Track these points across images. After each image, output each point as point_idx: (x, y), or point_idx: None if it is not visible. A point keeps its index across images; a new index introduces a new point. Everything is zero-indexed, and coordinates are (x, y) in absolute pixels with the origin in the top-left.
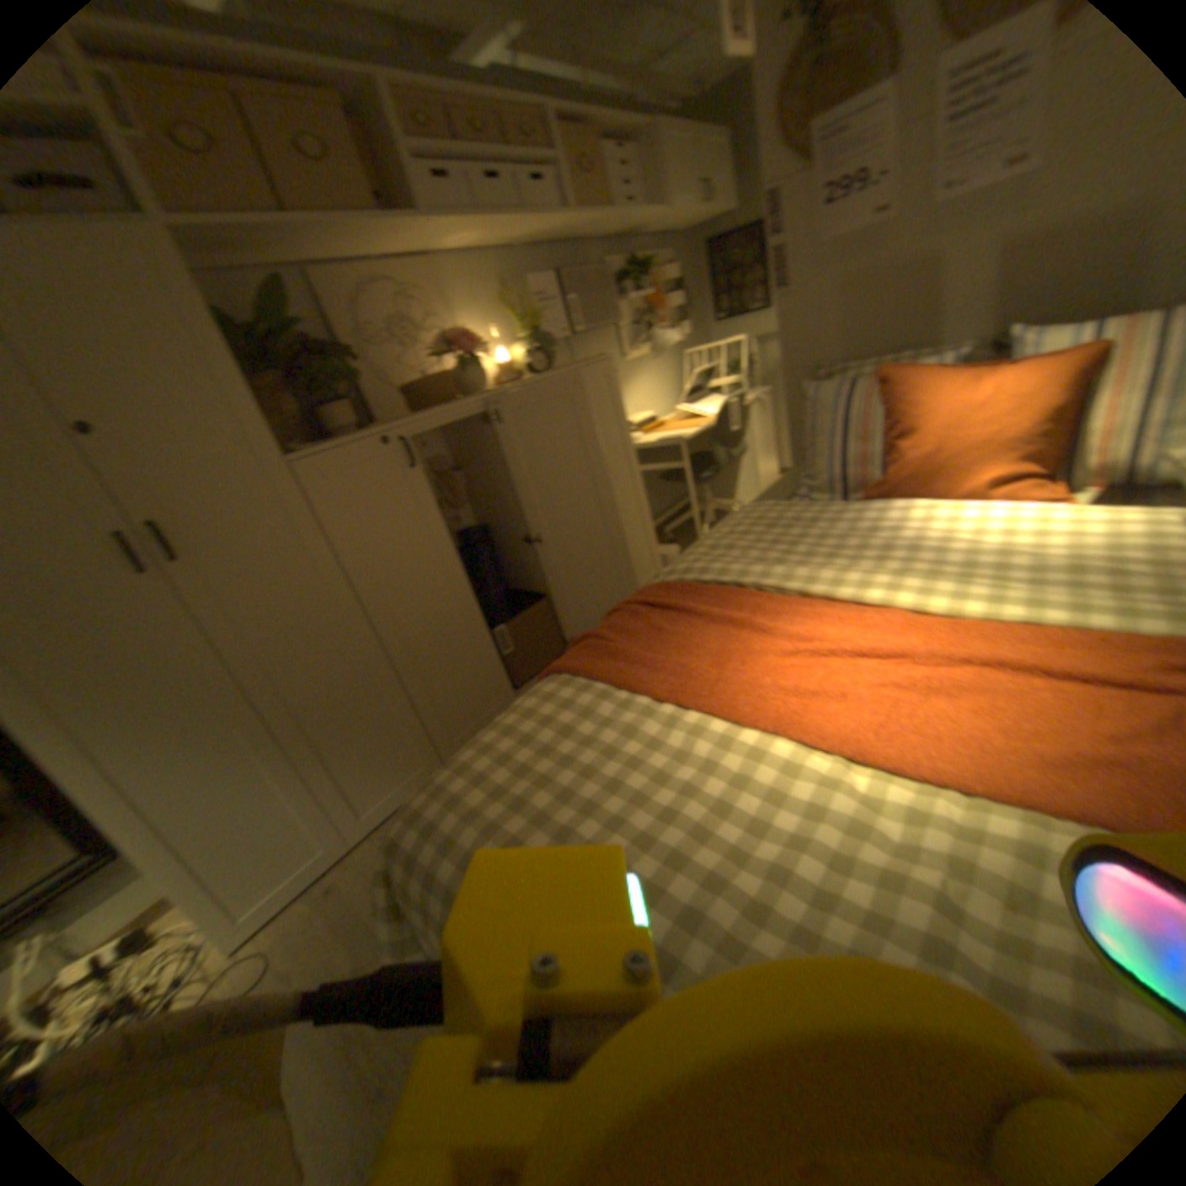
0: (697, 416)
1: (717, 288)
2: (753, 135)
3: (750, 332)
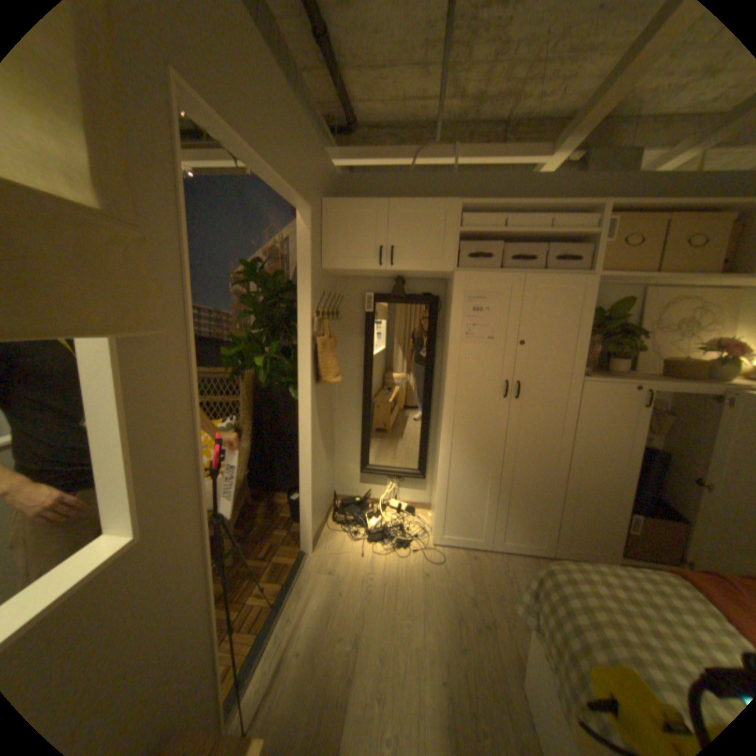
0: None
1: None
2: None
3: None
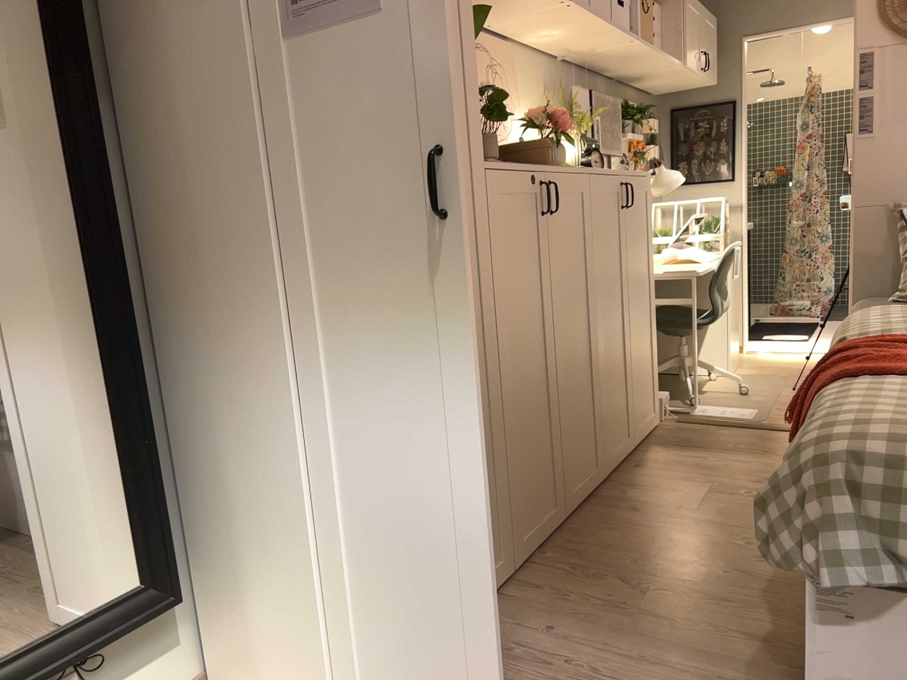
0: (687, 263)
1: (675, 158)
2: (728, 37)
3: (723, 199)
